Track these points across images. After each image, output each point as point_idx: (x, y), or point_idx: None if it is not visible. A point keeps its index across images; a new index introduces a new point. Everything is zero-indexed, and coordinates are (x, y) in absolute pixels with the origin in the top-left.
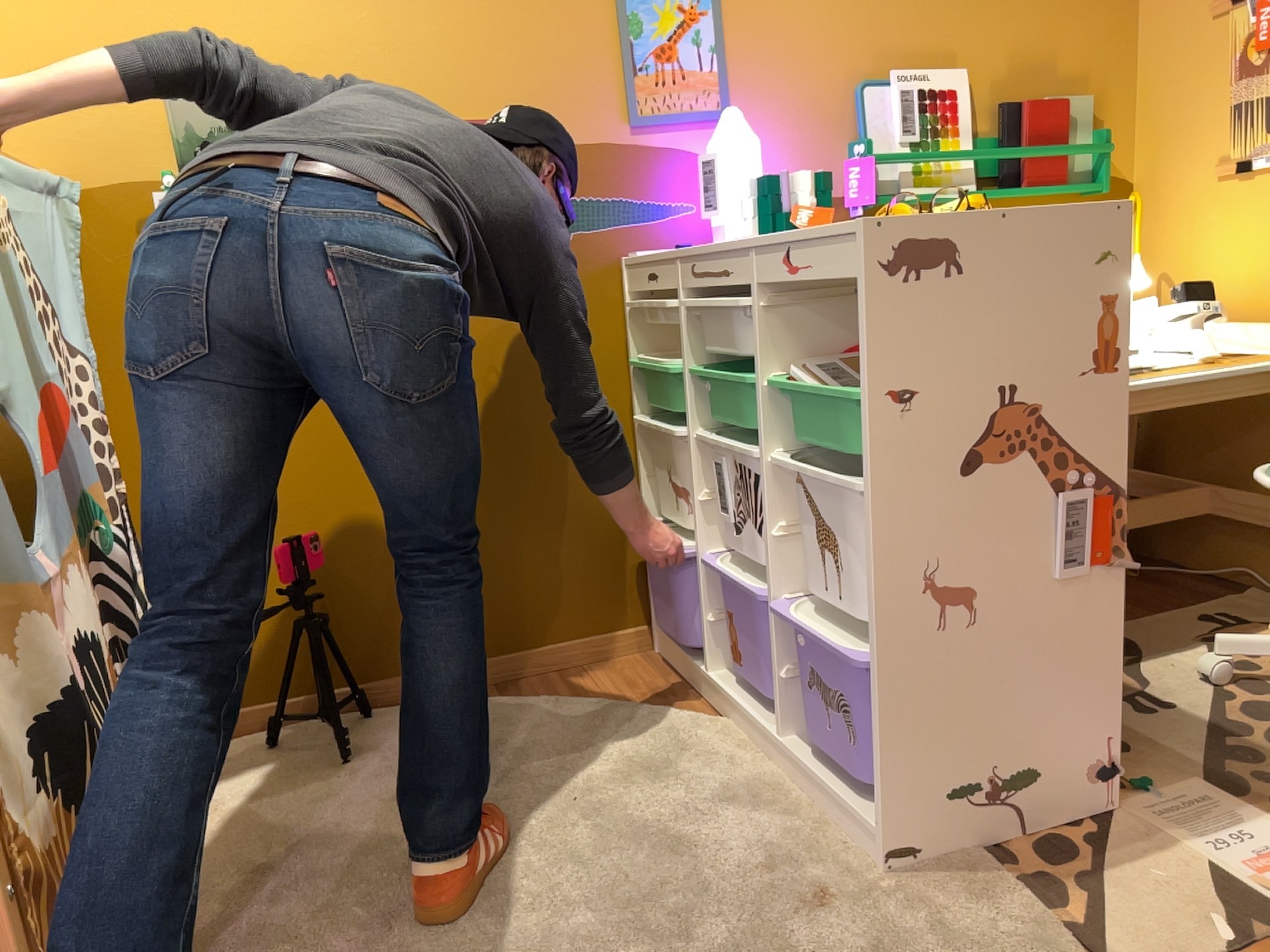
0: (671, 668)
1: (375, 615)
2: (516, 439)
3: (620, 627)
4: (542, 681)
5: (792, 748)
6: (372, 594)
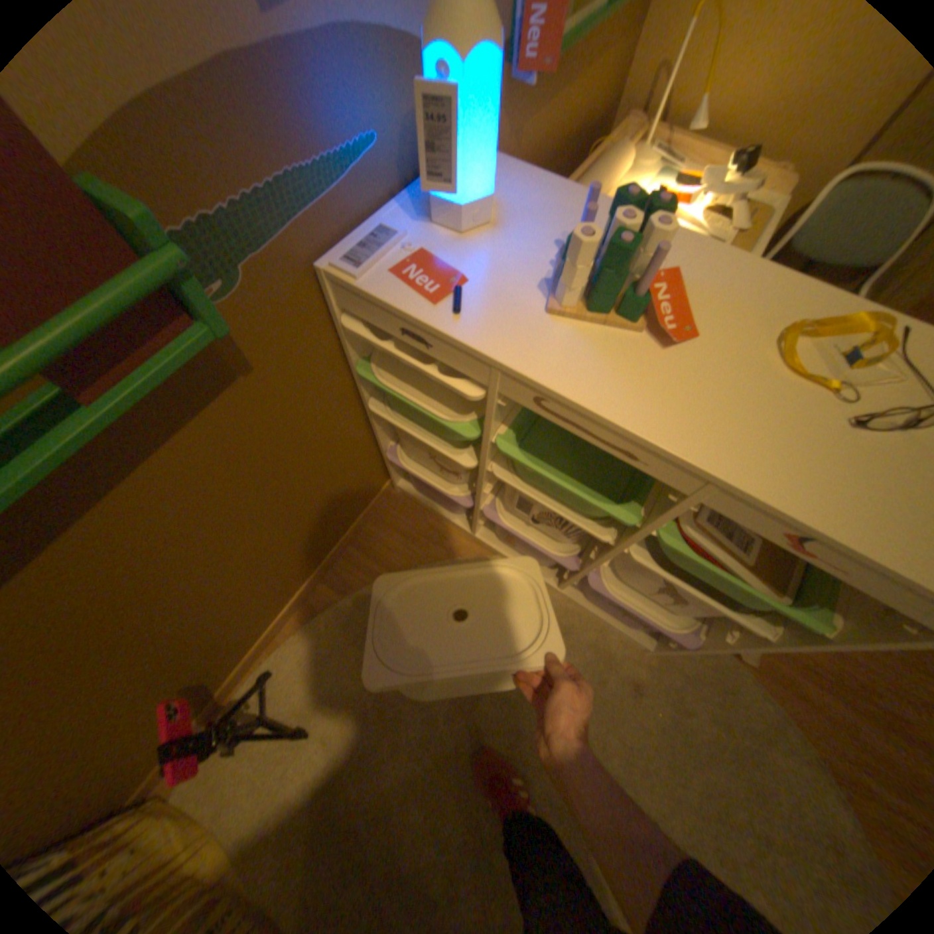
0: (422, 507)
1: (230, 641)
2: (276, 488)
3: (374, 496)
4: (350, 559)
5: (568, 591)
6: (220, 641)
